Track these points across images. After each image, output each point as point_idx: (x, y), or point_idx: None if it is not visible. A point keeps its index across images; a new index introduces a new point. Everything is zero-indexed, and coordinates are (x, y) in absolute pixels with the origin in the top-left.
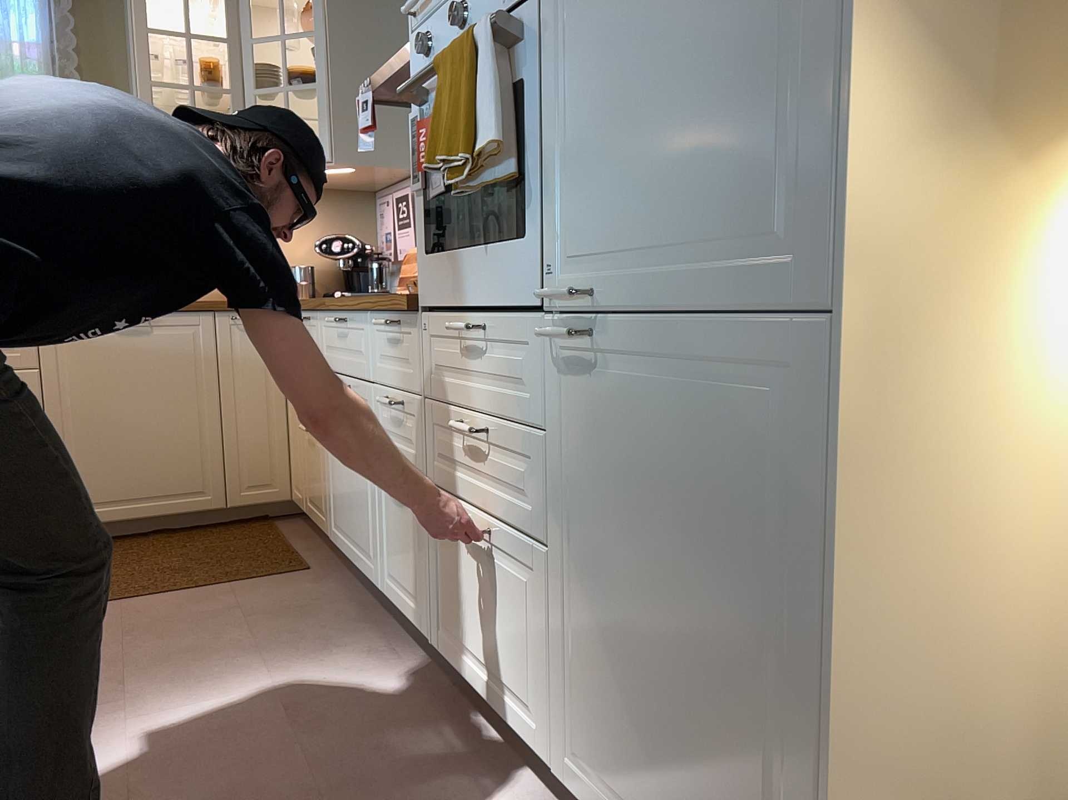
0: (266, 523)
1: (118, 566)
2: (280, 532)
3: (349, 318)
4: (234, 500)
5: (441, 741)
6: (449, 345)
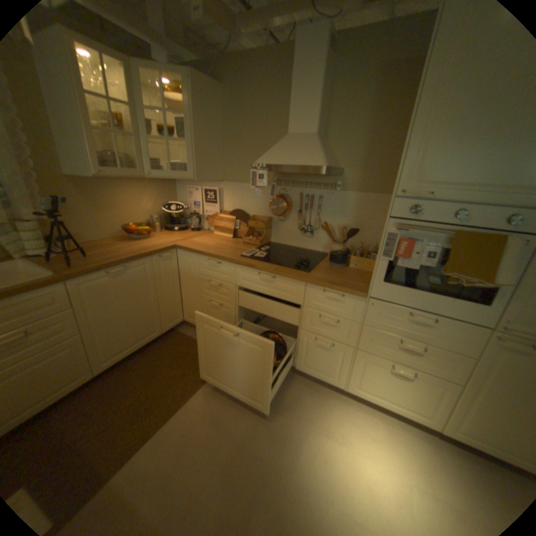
0: (176, 333)
1: (146, 383)
2: (189, 336)
3: (279, 277)
4: (165, 329)
5: (374, 423)
6: (393, 314)
